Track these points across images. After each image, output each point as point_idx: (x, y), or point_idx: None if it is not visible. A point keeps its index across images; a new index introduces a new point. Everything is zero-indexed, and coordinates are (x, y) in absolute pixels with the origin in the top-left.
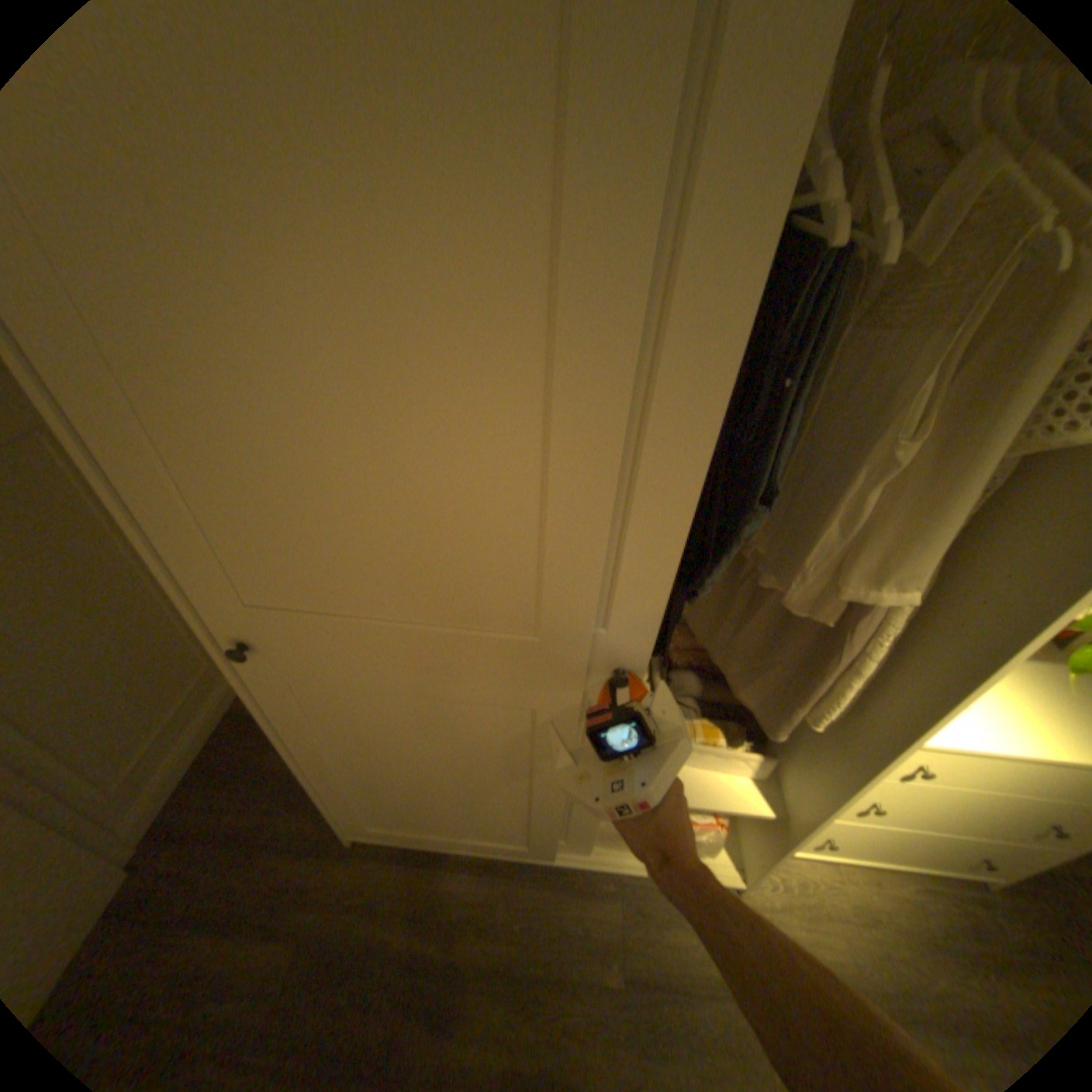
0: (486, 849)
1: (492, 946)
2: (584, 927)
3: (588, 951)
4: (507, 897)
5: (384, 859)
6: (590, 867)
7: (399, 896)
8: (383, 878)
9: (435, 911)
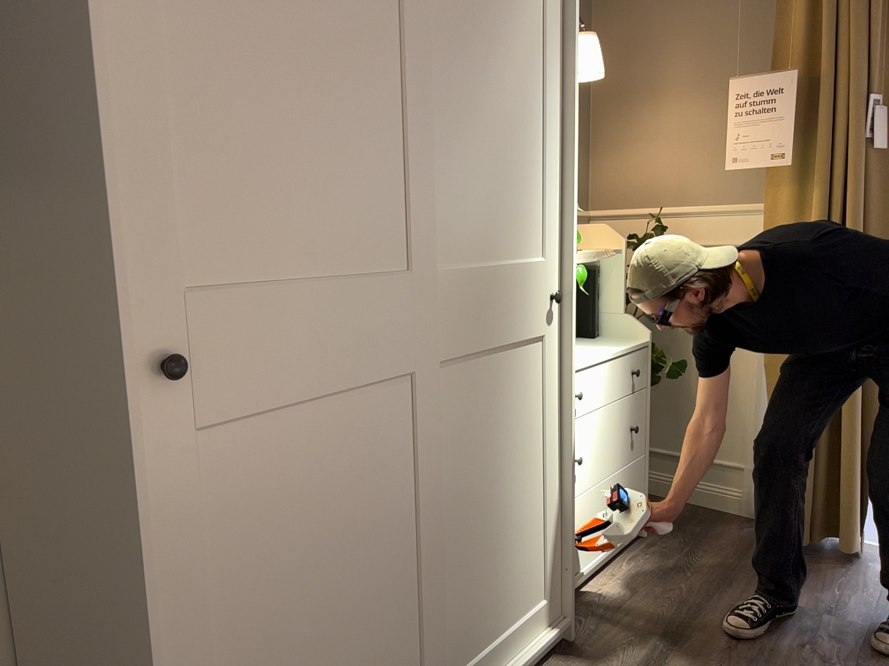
0: None
1: None
2: None
3: None
4: None
5: None
6: None
7: None
8: None
9: None
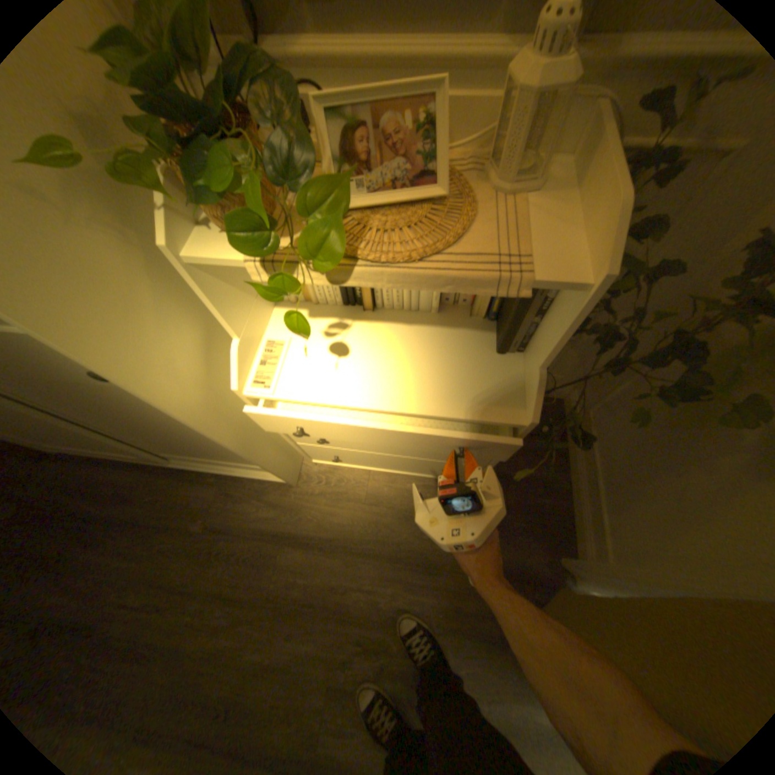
0: (117, 457)
1: (131, 508)
2: (189, 500)
3: (187, 512)
4: (147, 483)
5: (78, 460)
6: (201, 467)
7: (83, 481)
8: (75, 471)
9: (102, 489)
